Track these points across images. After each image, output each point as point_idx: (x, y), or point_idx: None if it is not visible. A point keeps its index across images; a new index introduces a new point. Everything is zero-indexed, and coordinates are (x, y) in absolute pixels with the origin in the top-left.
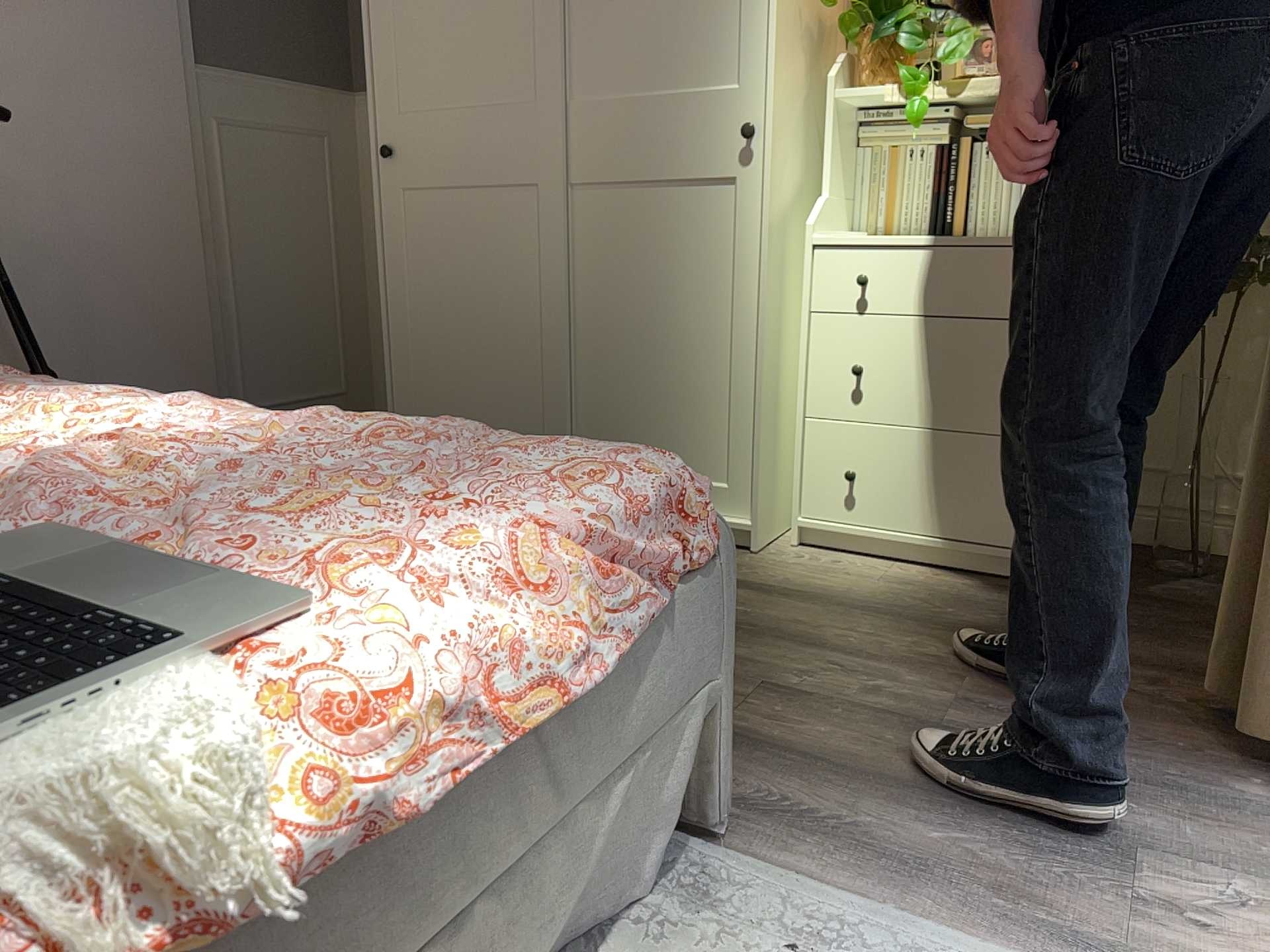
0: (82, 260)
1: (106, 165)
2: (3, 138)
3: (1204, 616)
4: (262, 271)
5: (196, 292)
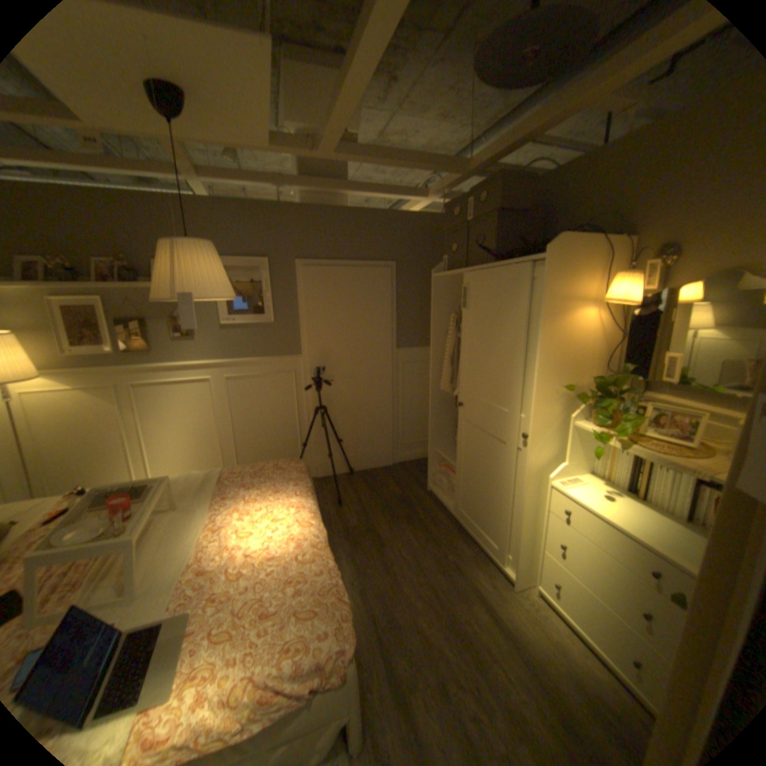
0: (355, 407)
1: (364, 382)
2: (338, 379)
3: None
4: (410, 404)
5: (387, 413)
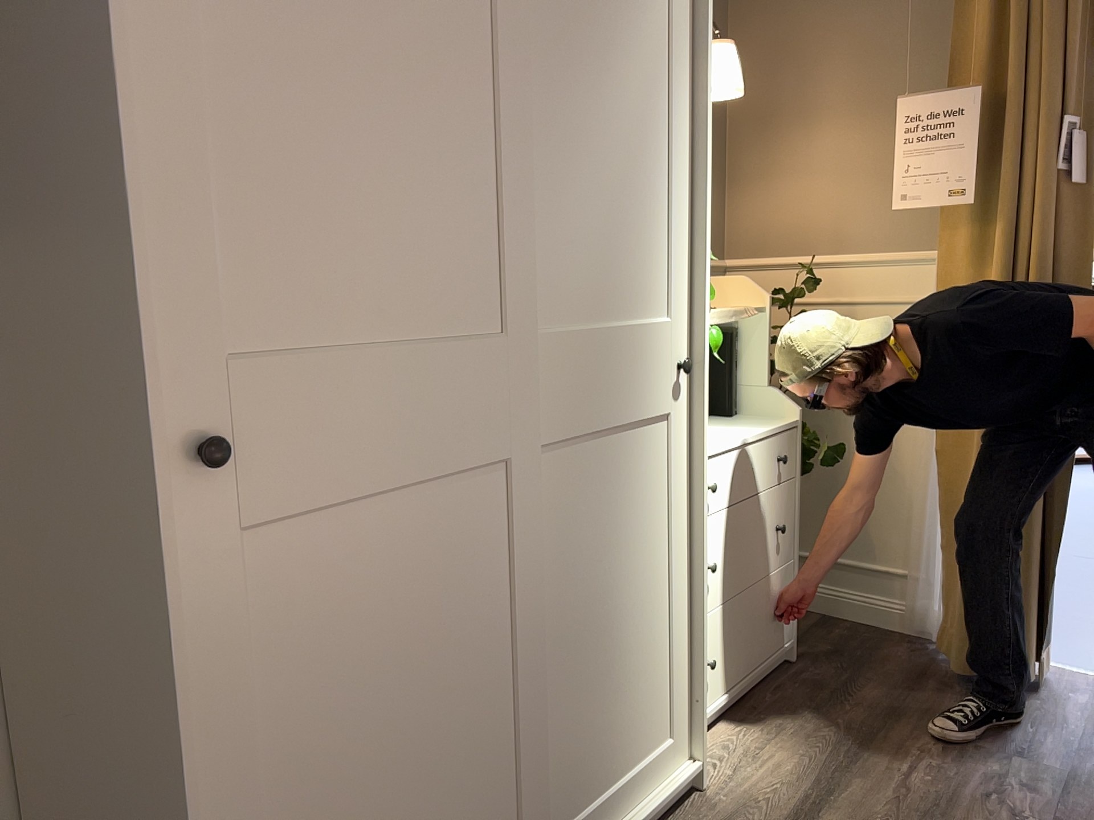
0: None
1: None
2: None
3: (811, 635)
4: None
5: None
